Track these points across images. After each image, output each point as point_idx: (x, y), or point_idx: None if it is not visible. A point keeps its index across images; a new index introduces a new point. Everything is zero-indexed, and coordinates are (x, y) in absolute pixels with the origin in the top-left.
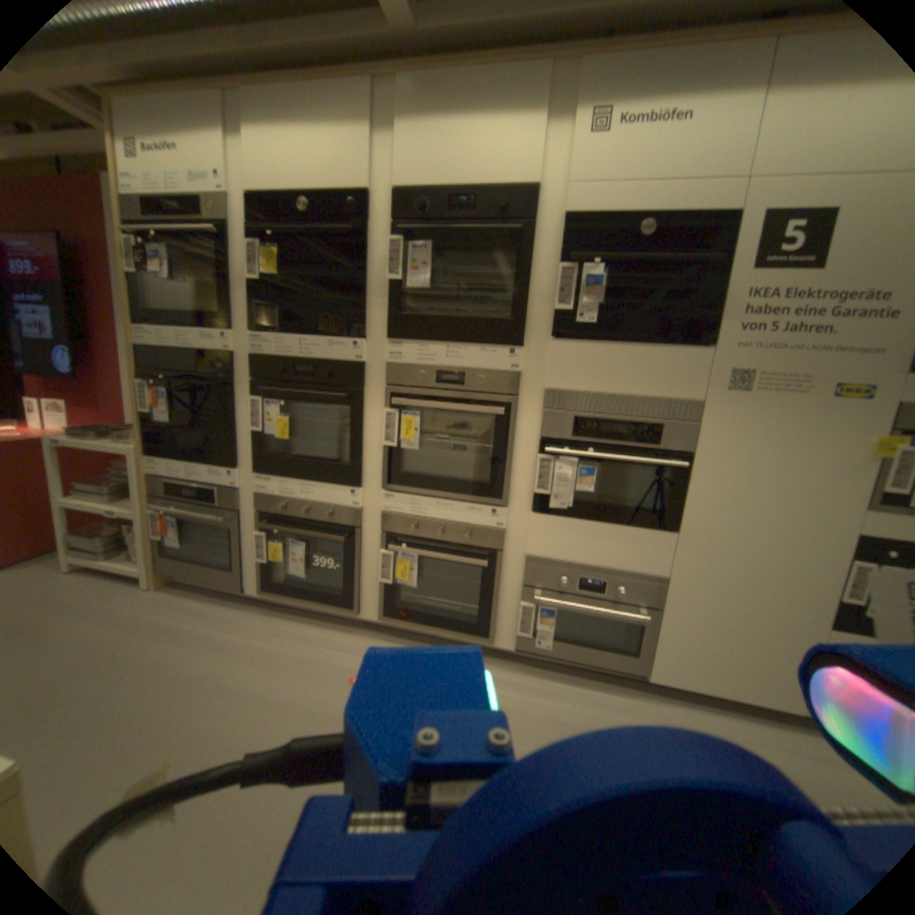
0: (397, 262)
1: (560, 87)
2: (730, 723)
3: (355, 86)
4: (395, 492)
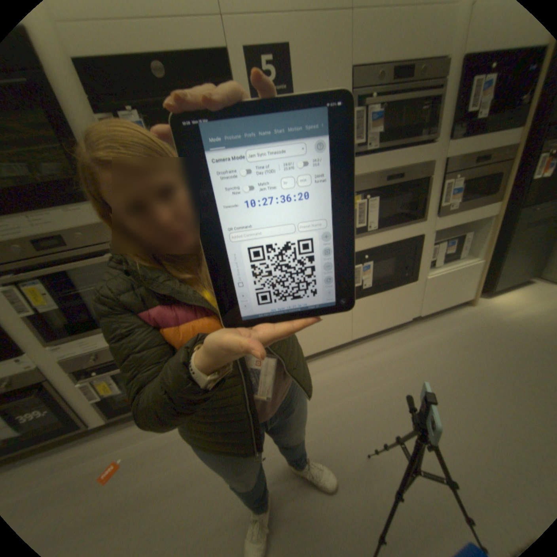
0: None
1: None
2: (324, 361)
3: None
4: (60, 345)
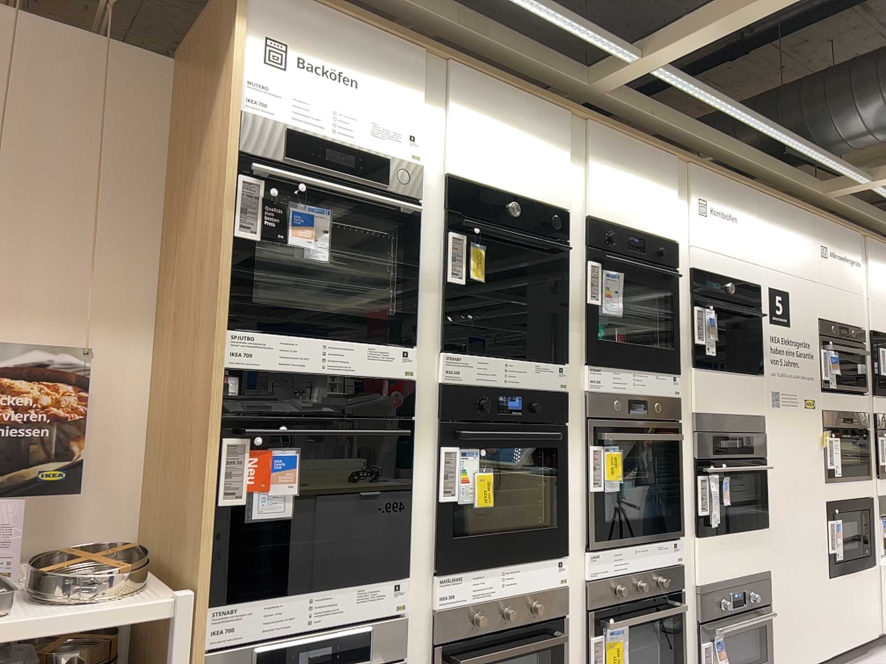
0: (598, 288)
1: (679, 178)
2: None
3: (560, 117)
4: (598, 551)
